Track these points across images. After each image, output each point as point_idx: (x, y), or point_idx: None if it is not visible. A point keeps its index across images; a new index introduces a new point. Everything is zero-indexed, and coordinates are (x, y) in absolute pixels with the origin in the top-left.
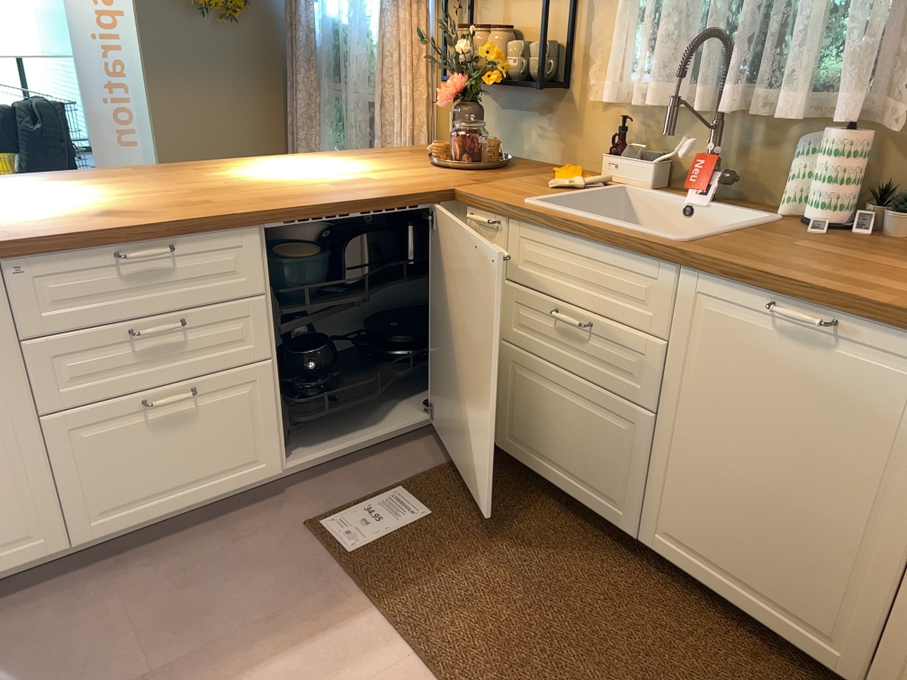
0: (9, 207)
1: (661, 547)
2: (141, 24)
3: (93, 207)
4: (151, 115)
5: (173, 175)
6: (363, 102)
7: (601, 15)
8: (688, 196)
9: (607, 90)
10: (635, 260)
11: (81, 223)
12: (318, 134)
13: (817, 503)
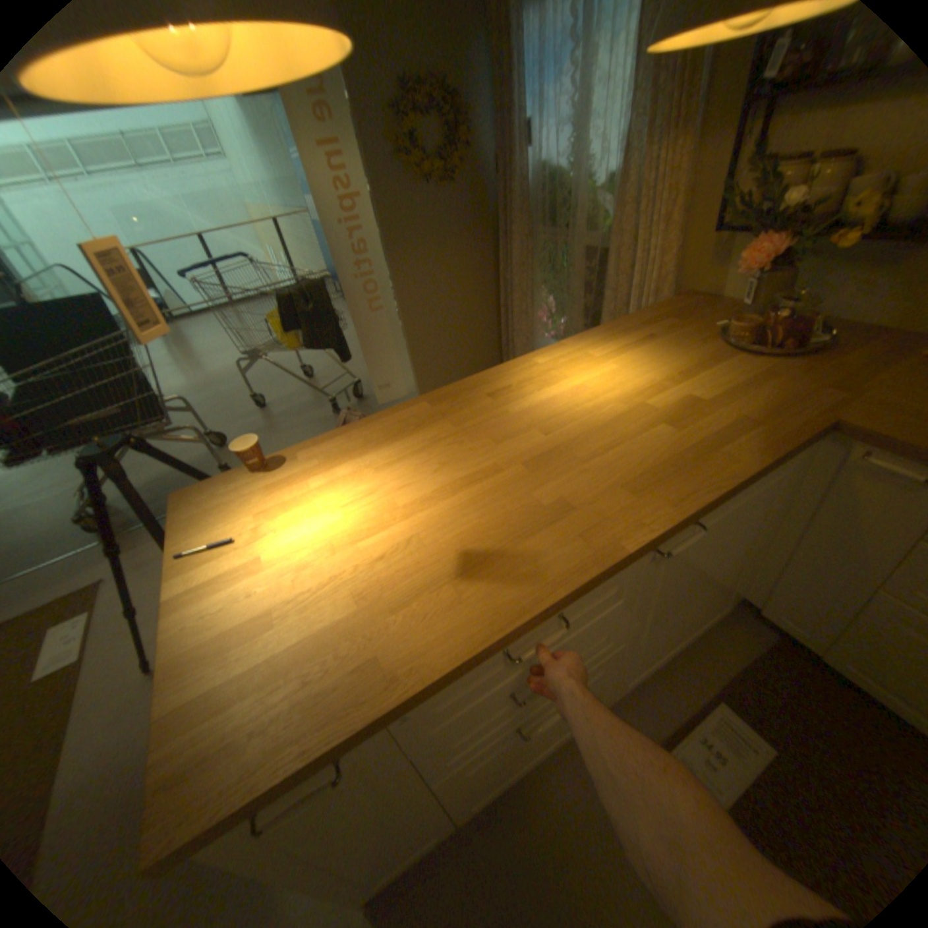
0: (346, 544)
1: None
2: (374, 202)
3: (438, 537)
4: (391, 284)
5: (473, 415)
6: (584, 247)
7: None
8: None
9: None
10: None
11: (450, 609)
12: (529, 278)
13: None
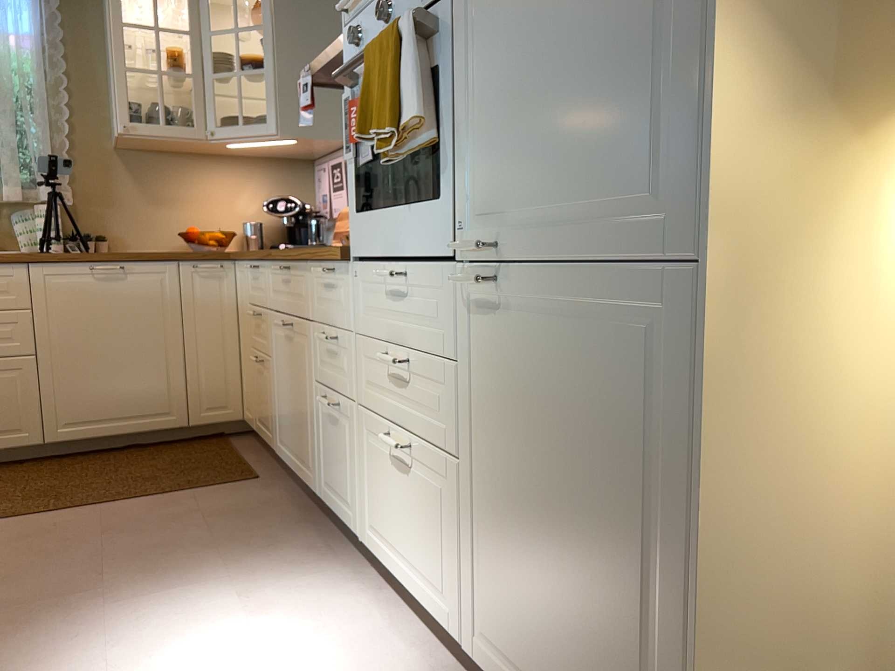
0: None
1: (63, 435)
2: None
3: None
4: None
5: None
6: None
7: None
8: None
9: None
10: None
11: None
12: None
13: (141, 352)
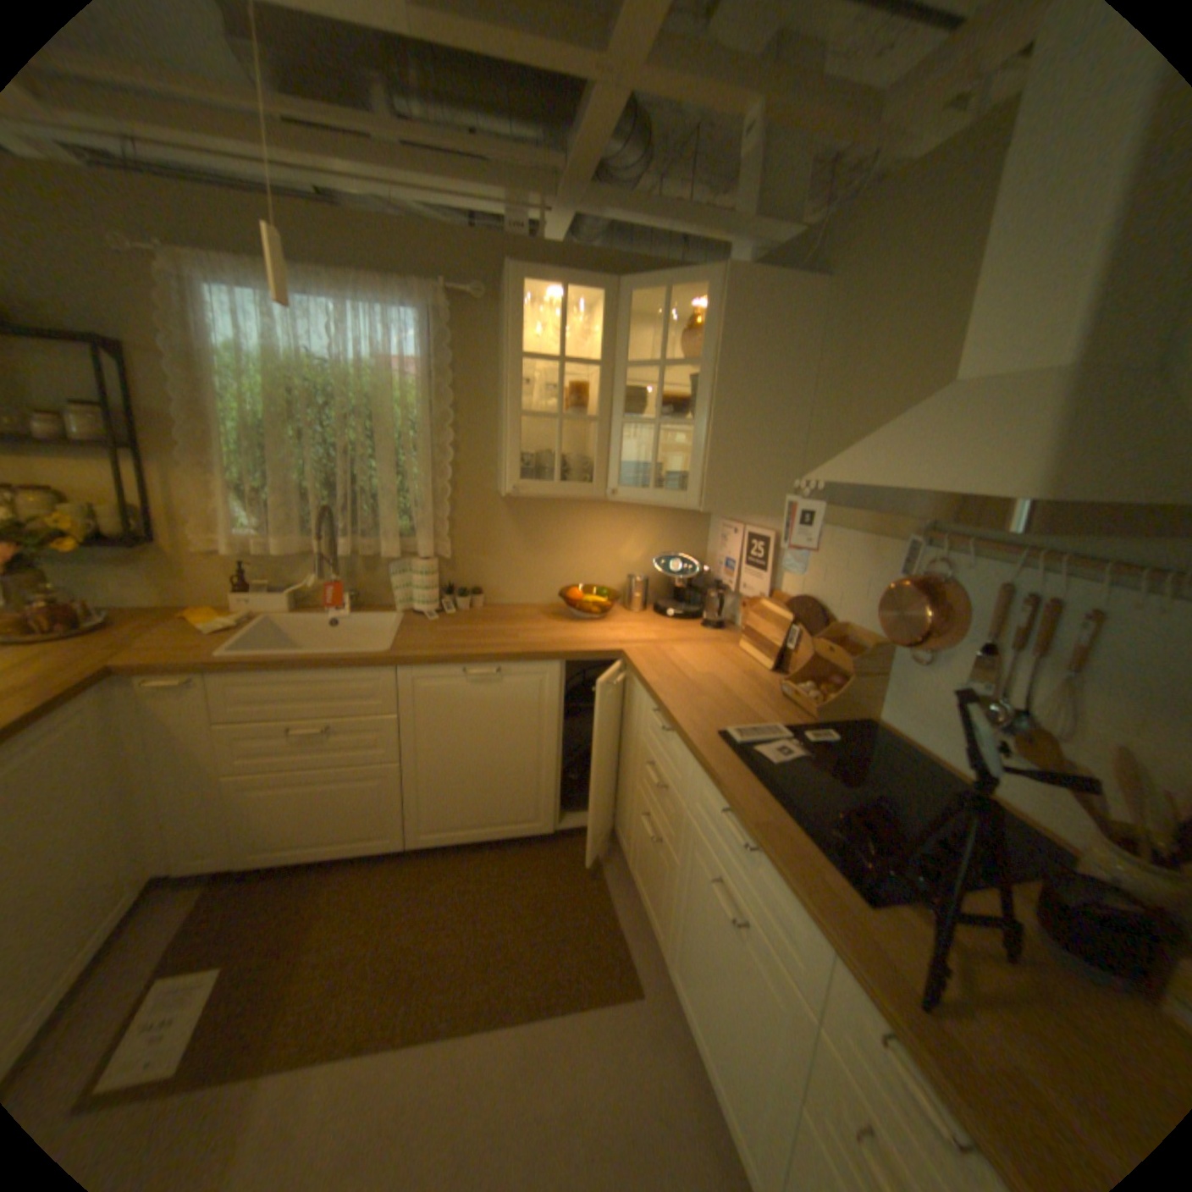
0: None
1: (425, 842)
2: None
3: None
4: None
5: None
6: None
7: (183, 481)
8: (327, 611)
9: (211, 541)
10: (359, 672)
11: None
12: None
13: (512, 760)
